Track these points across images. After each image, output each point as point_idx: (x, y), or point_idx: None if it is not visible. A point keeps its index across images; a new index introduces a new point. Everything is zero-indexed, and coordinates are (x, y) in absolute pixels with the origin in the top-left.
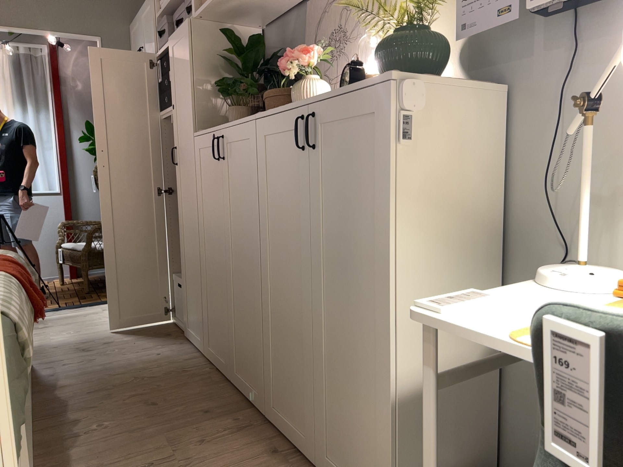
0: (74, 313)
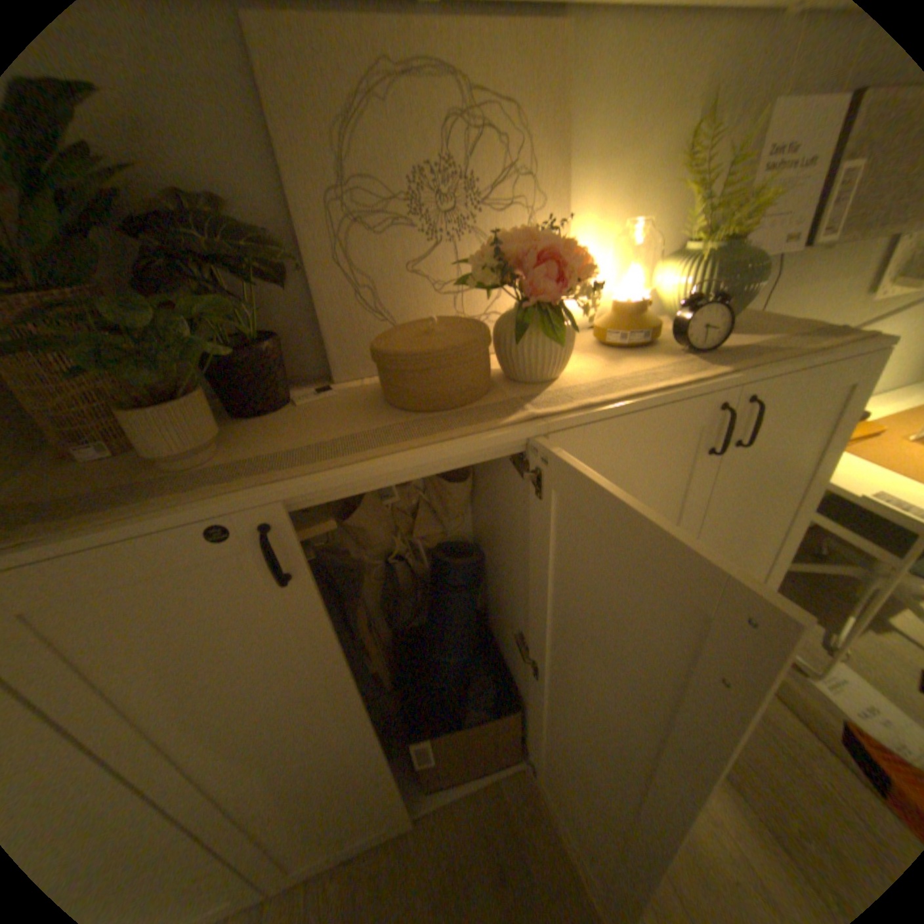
0: None
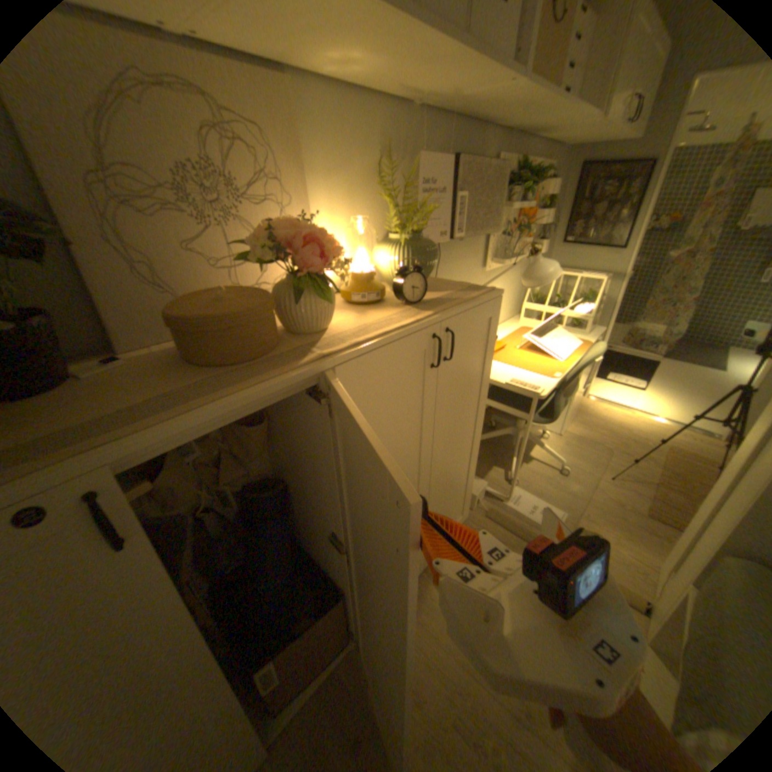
0: None
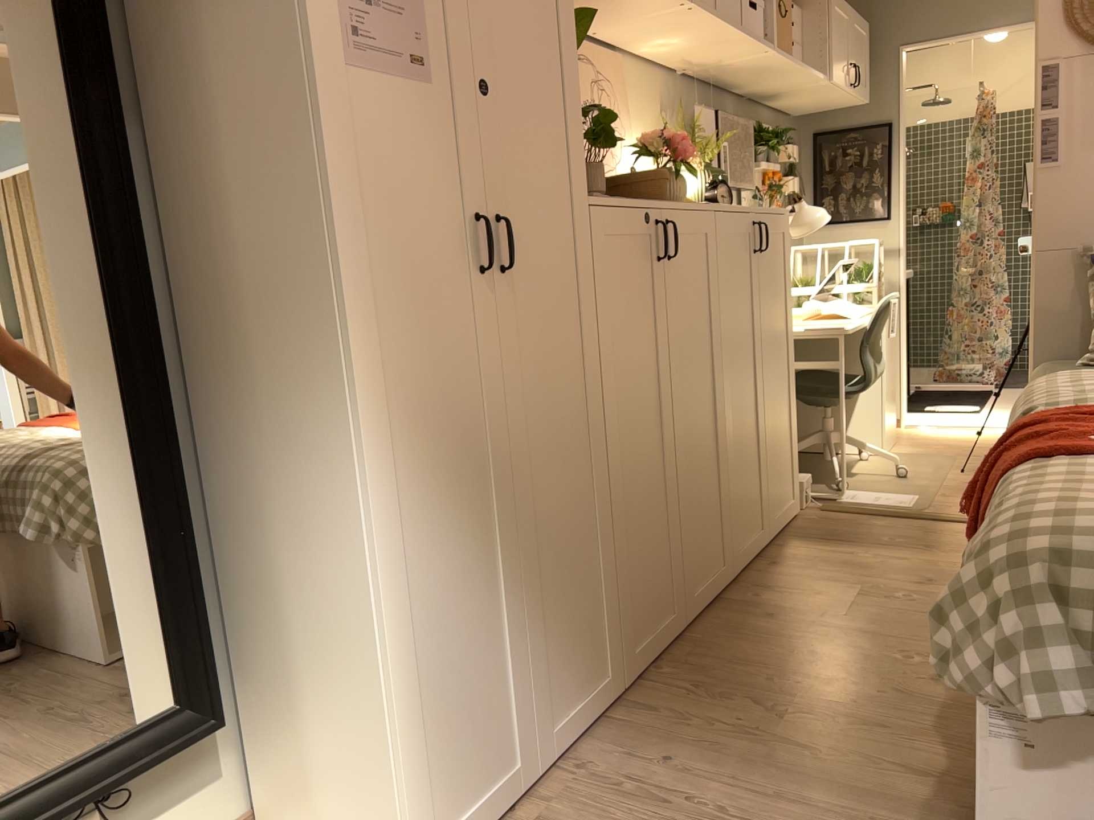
0: None
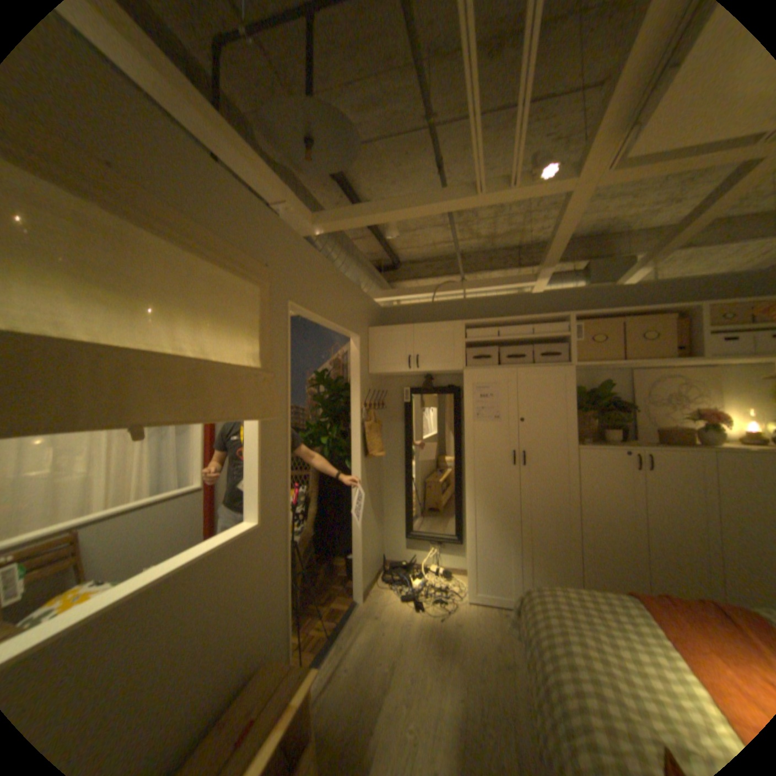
0: (359, 639)
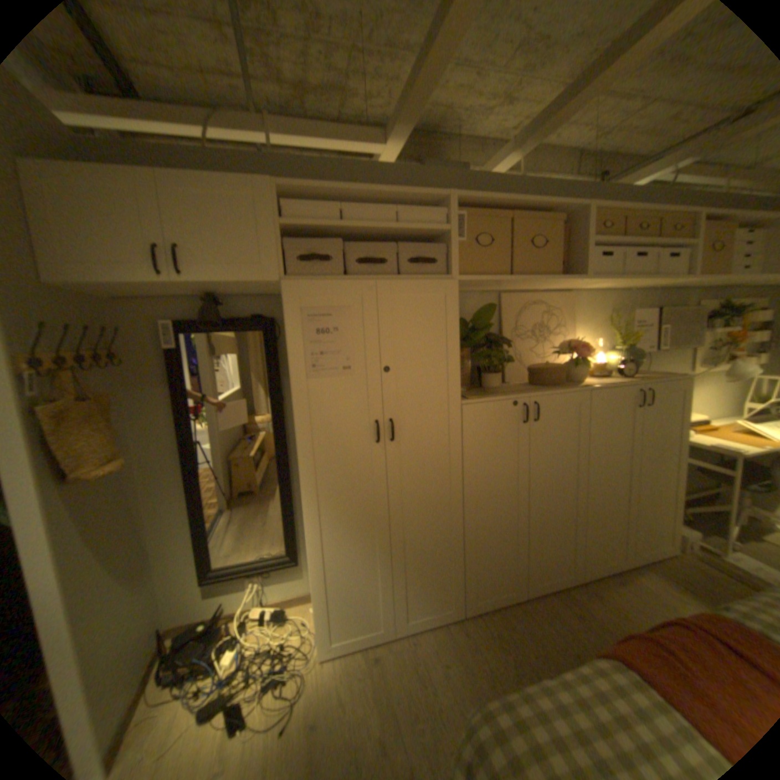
0: None
